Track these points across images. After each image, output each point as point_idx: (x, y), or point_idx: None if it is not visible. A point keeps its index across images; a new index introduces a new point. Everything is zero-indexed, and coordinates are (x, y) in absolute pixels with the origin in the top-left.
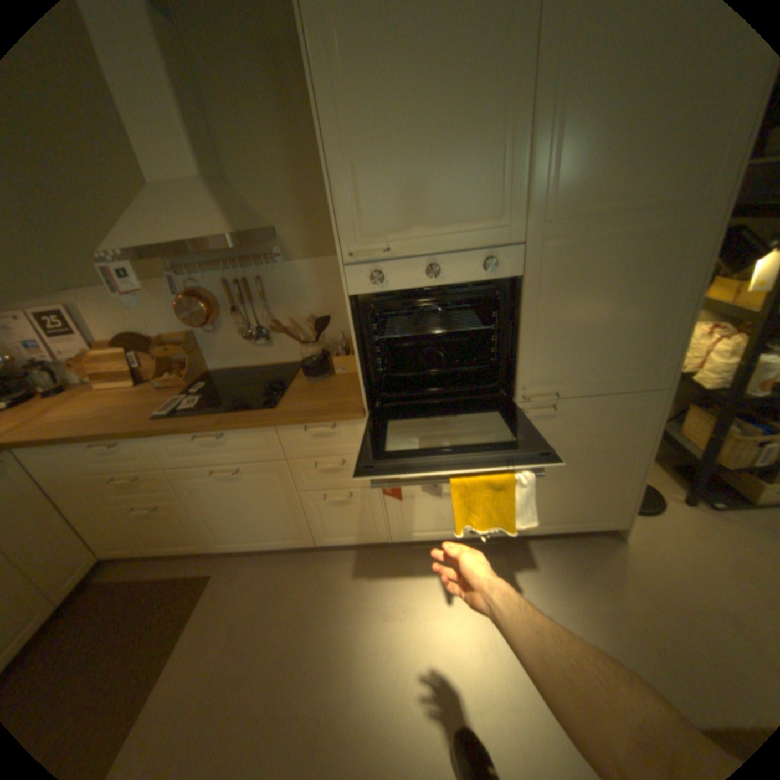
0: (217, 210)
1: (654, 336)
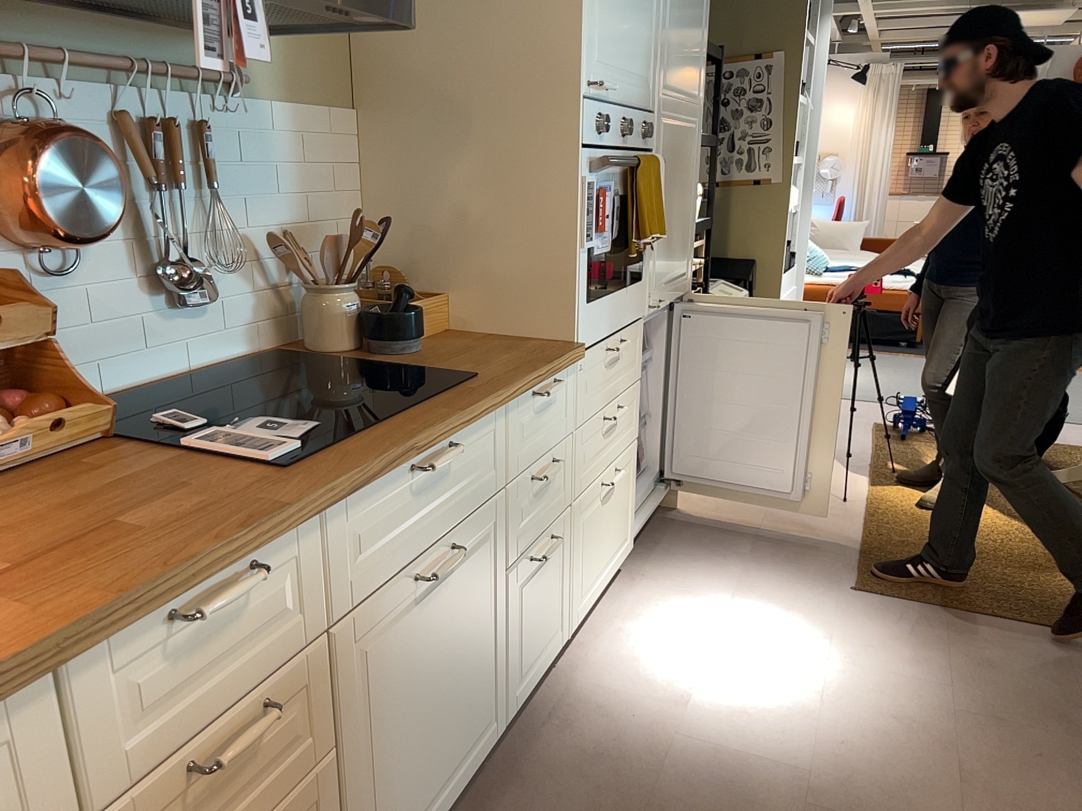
0: None
1: (687, 231)
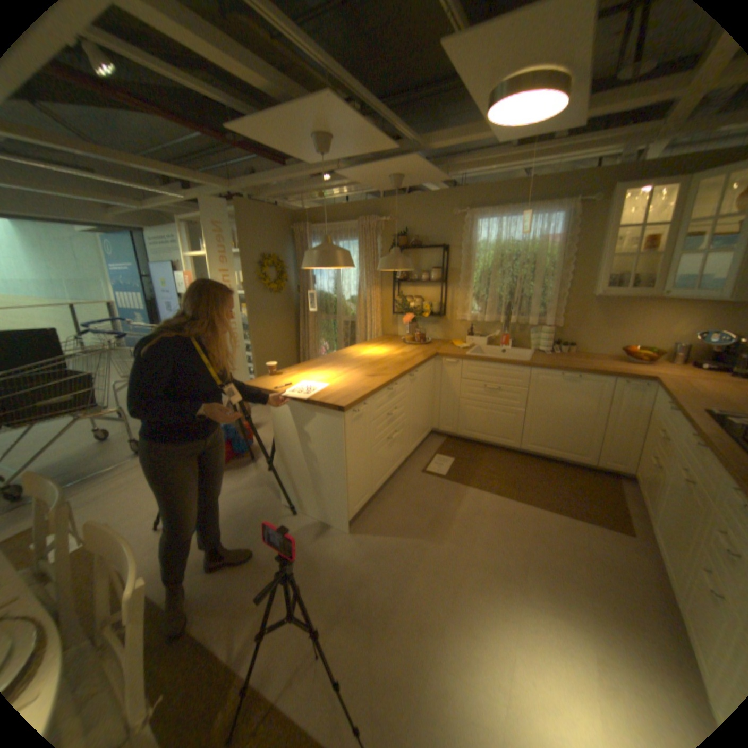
0: None
1: None
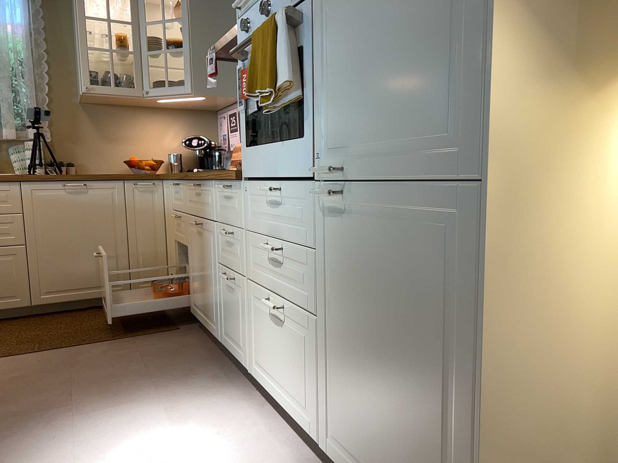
0: None
1: (447, 53)
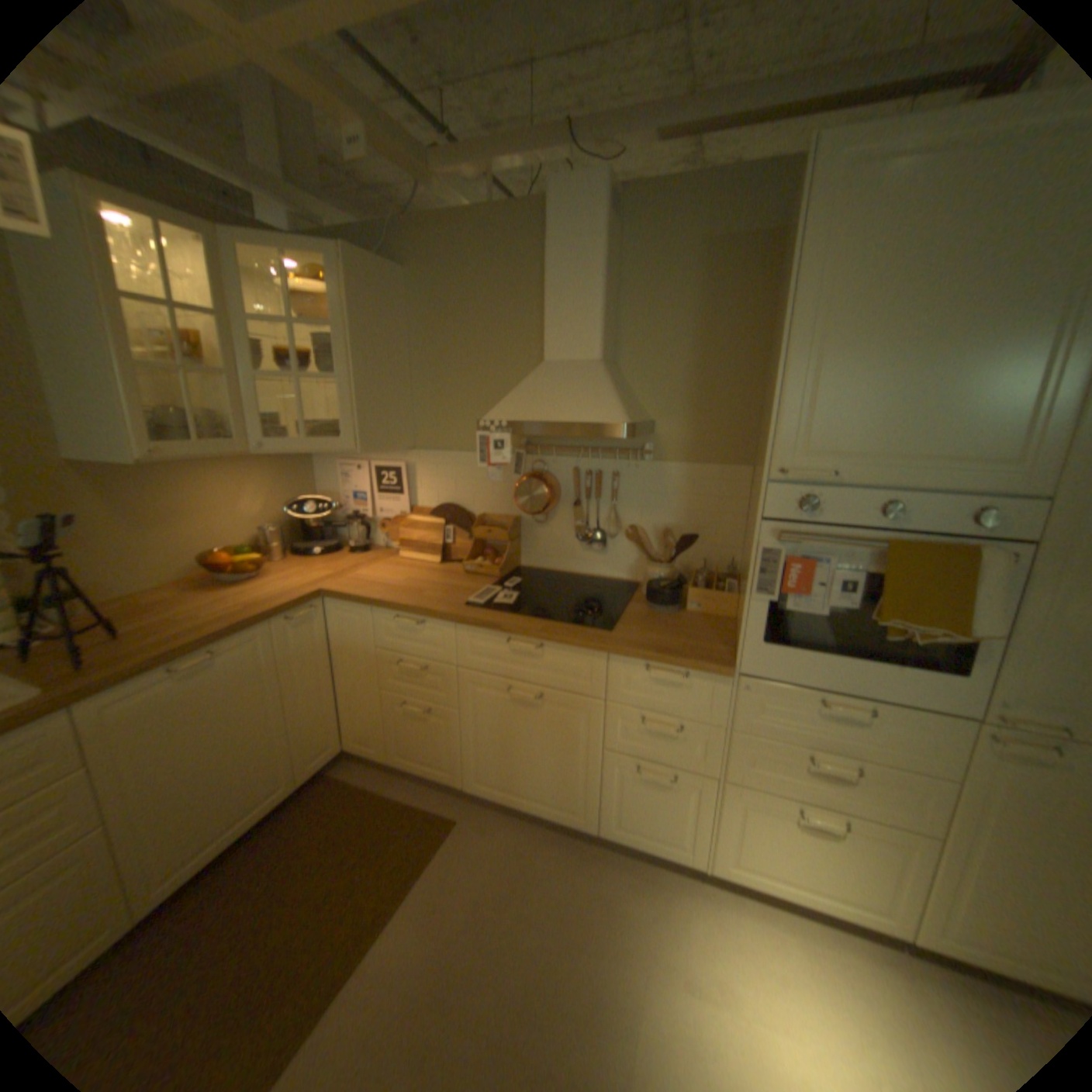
0: (615, 399)
1: None
